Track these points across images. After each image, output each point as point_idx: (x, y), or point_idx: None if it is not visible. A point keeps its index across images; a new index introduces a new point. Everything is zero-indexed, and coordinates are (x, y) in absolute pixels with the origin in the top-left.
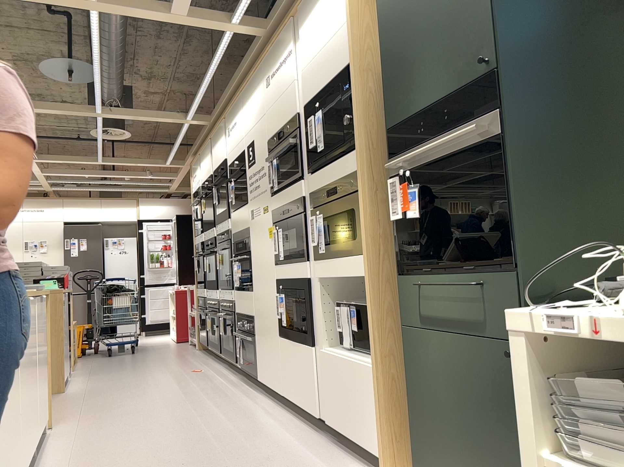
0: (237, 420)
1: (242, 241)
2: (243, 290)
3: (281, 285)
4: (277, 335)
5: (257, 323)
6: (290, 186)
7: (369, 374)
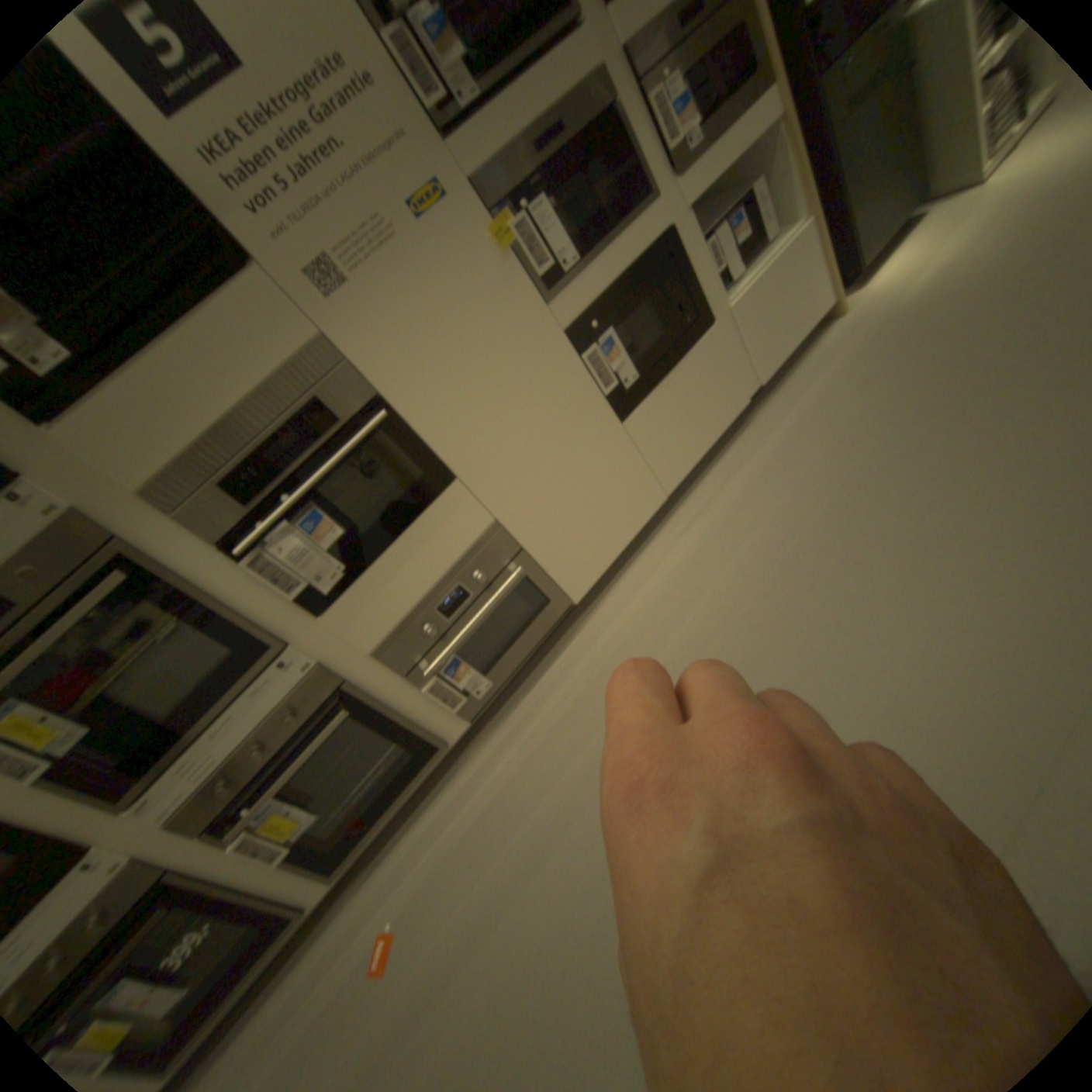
0: (742, 527)
1: (258, 442)
2: (395, 538)
3: (590, 320)
4: (612, 430)
5: (519, 512)
6: (522, 73)
7: (806, 235)
